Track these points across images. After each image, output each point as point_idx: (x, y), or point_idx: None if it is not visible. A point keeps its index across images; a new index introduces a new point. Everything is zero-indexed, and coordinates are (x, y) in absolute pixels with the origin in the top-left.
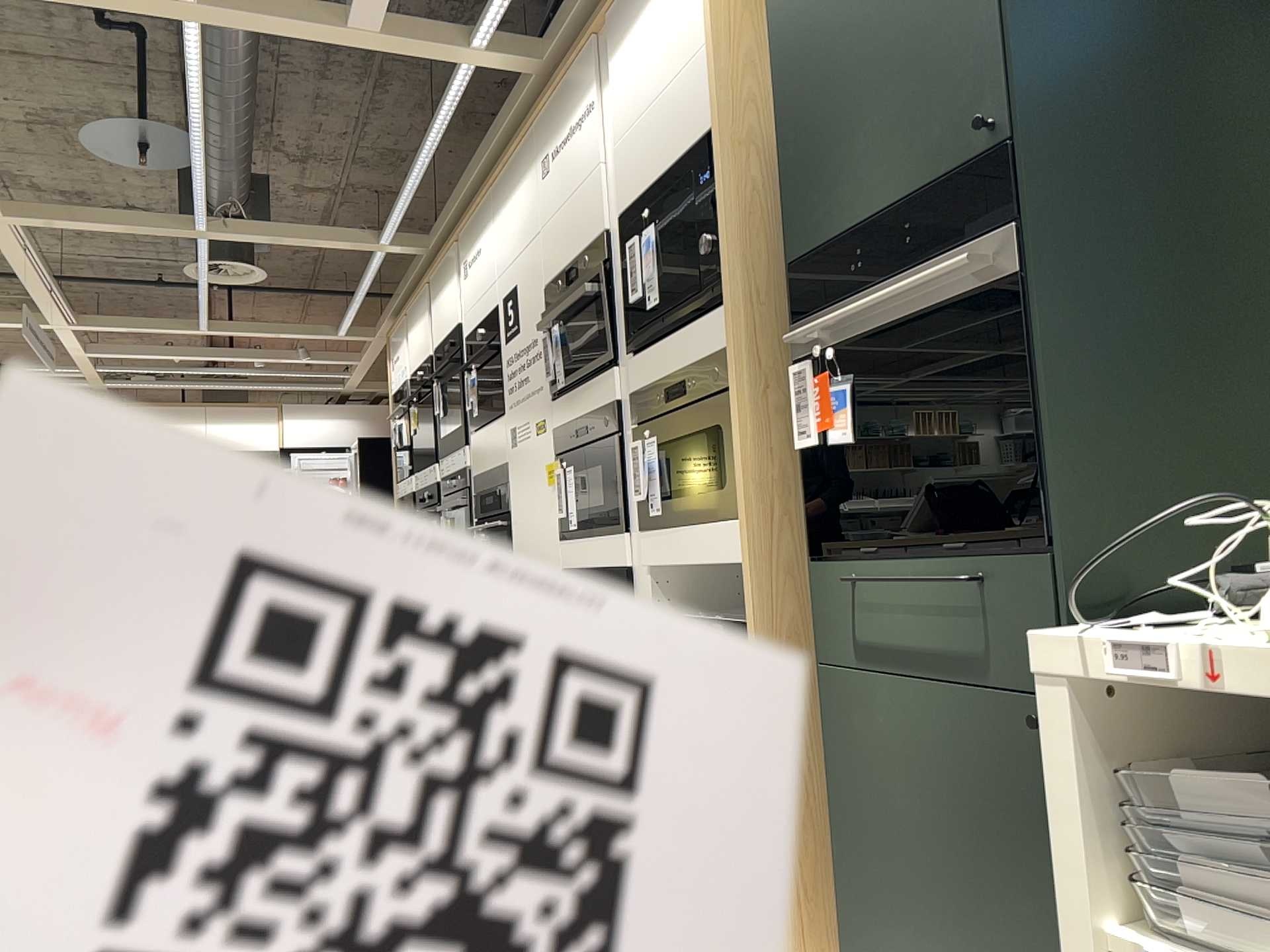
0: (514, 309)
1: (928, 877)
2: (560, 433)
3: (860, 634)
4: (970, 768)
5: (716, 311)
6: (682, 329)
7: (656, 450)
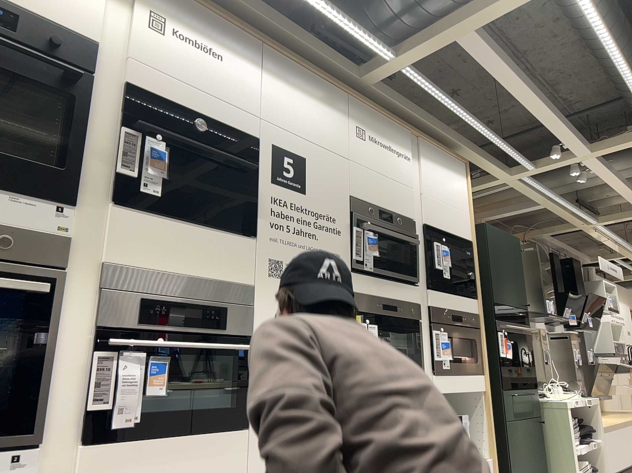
0: (298, 171)
1: (526, 471)
2: (364, 299)
3: (512, 409)
4: (529, 437)
5: (465, 296)
6: (456, 295)
7: (449, 338)
